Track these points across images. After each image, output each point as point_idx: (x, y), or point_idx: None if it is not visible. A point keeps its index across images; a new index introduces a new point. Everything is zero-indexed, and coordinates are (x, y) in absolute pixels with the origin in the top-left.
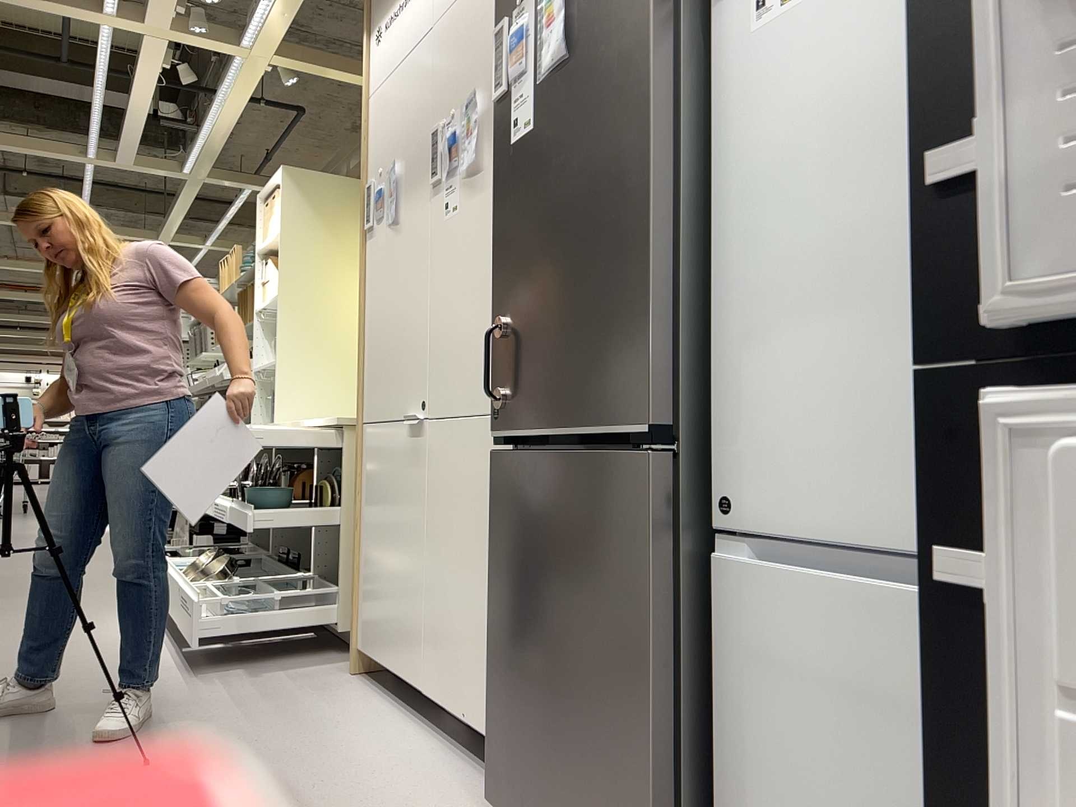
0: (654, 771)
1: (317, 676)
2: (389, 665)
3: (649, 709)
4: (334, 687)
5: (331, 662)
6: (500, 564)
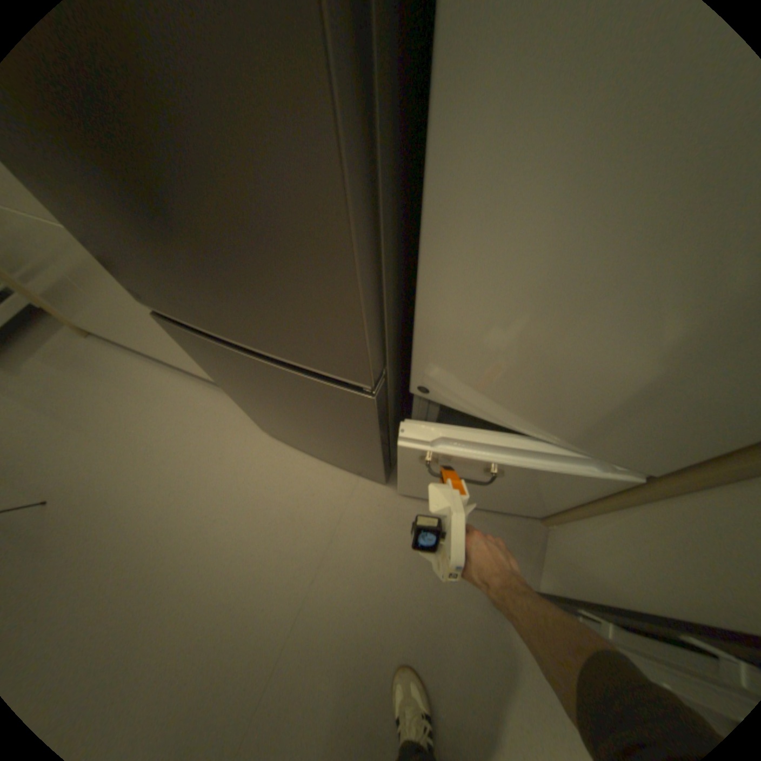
0: (380, 461)
1: (61, 350)
2: (116, 341)
3: (376, 453)
4: (85, 357)
5: (56, 329)
6: (215, 373)
